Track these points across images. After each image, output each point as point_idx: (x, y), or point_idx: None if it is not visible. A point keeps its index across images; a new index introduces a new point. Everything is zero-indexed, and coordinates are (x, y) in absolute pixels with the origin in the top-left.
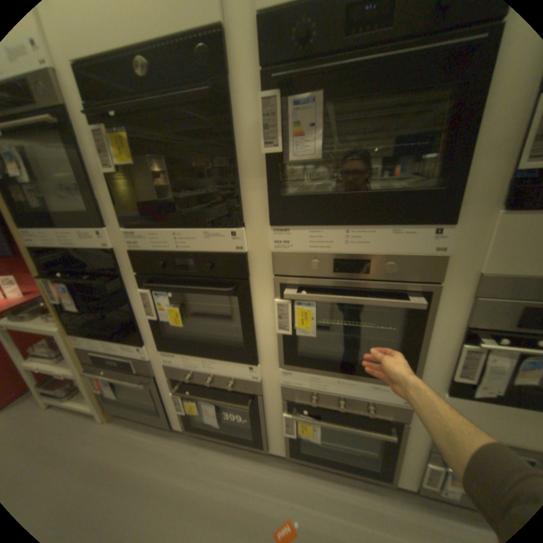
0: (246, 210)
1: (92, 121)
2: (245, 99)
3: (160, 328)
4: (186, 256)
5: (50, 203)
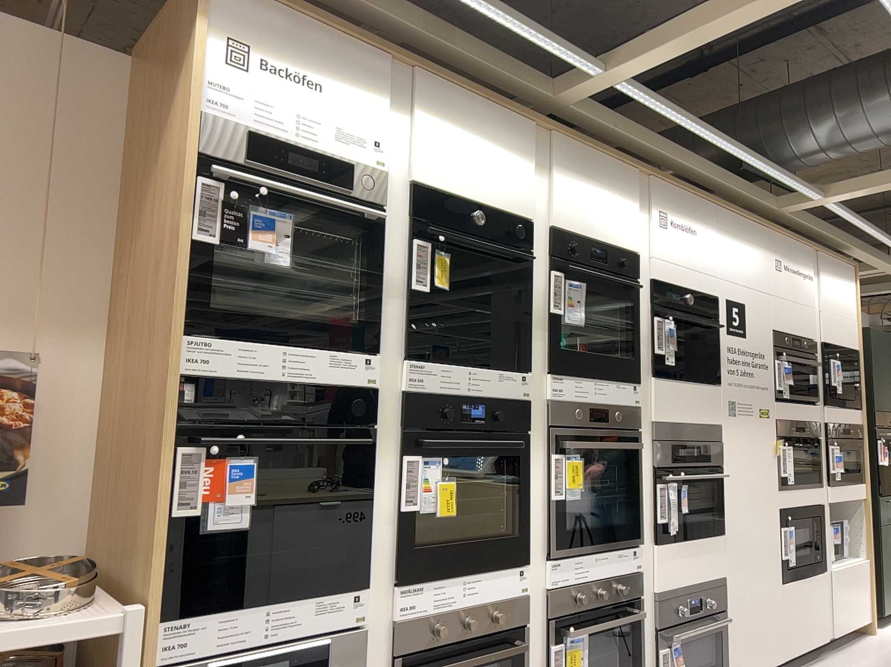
0: (528, 356)
1: (412, 237)
2: (540, 272)
3: (412, 524)
4: (476, 400)
5: (265, 306)
